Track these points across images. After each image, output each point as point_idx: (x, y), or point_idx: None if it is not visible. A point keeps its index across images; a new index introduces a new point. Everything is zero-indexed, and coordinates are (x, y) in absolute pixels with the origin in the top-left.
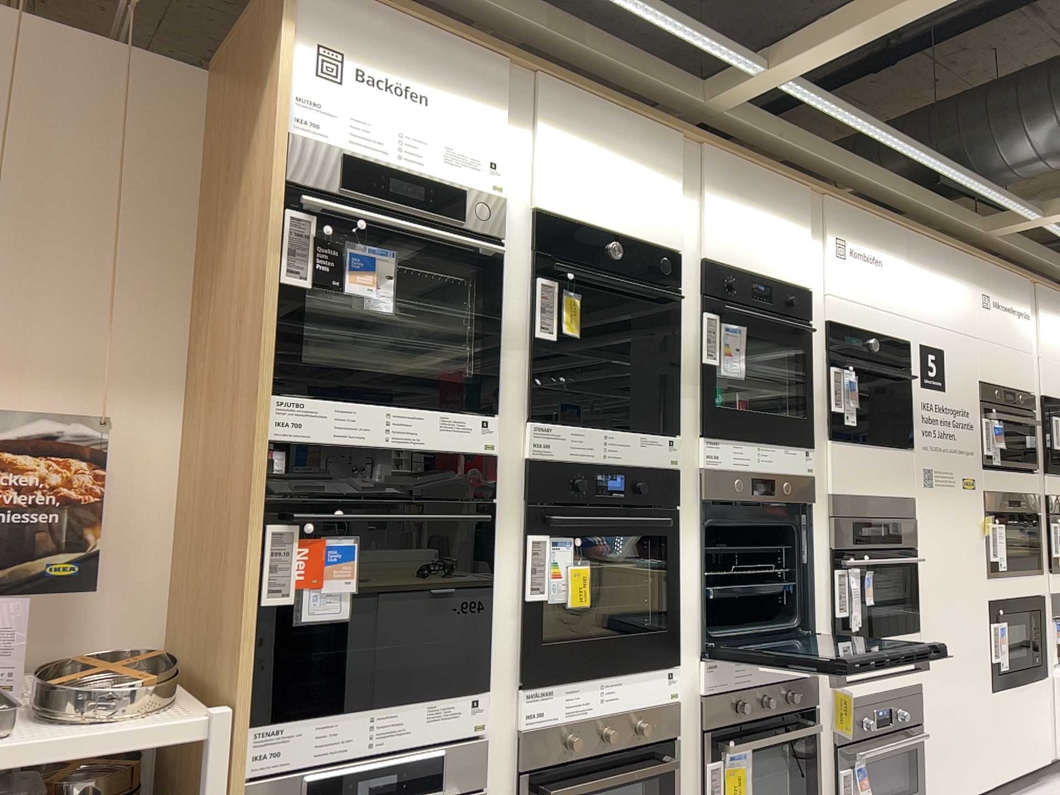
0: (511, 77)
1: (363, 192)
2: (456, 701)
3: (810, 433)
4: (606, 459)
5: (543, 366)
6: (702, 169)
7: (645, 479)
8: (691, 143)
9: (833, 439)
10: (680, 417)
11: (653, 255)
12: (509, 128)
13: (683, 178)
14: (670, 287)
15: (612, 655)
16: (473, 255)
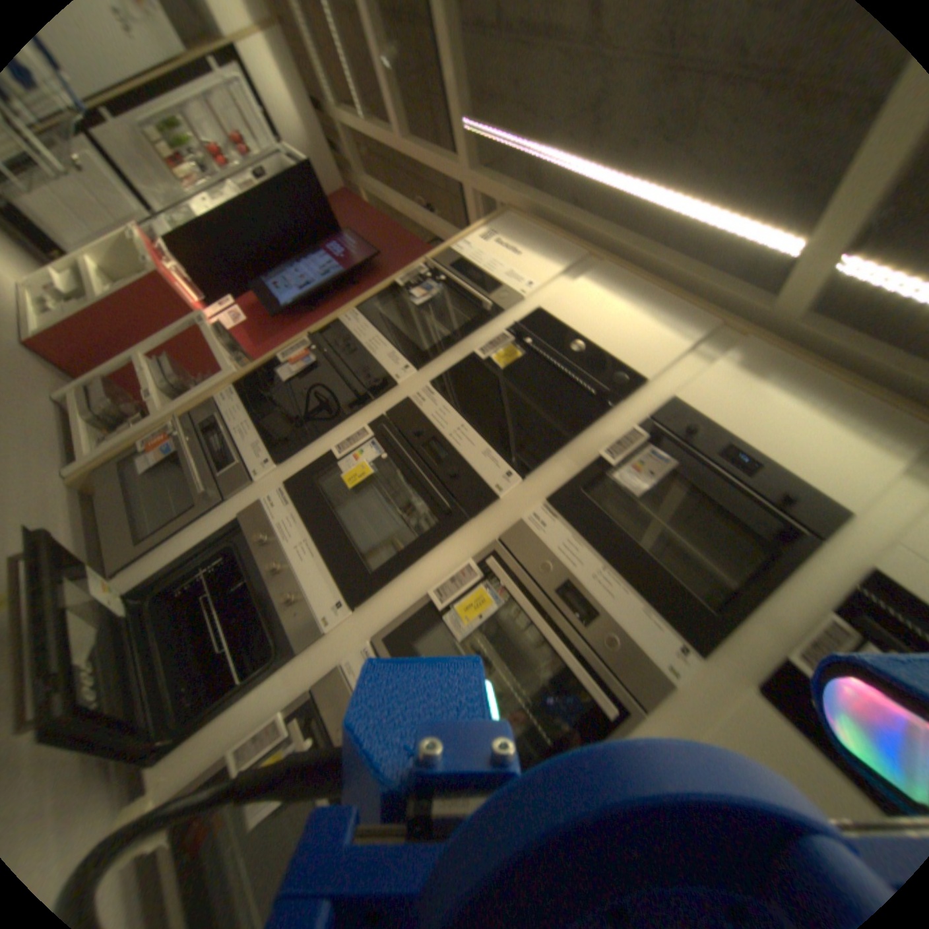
0: (581, 260)
1: (452, 272)
2: (265, 456)
3: (718, 644)
4: (448, 438)
5: (465, 373)
6: (730, 349)
7: (462, 473)
8: (733, 331)
9: (771, 702)
10: (538, 474)
11: (612, 369)
12: (557, 277)
13: (699, 347)
14: (610, 393)
15: (328, 536)
16: (477, 310)
